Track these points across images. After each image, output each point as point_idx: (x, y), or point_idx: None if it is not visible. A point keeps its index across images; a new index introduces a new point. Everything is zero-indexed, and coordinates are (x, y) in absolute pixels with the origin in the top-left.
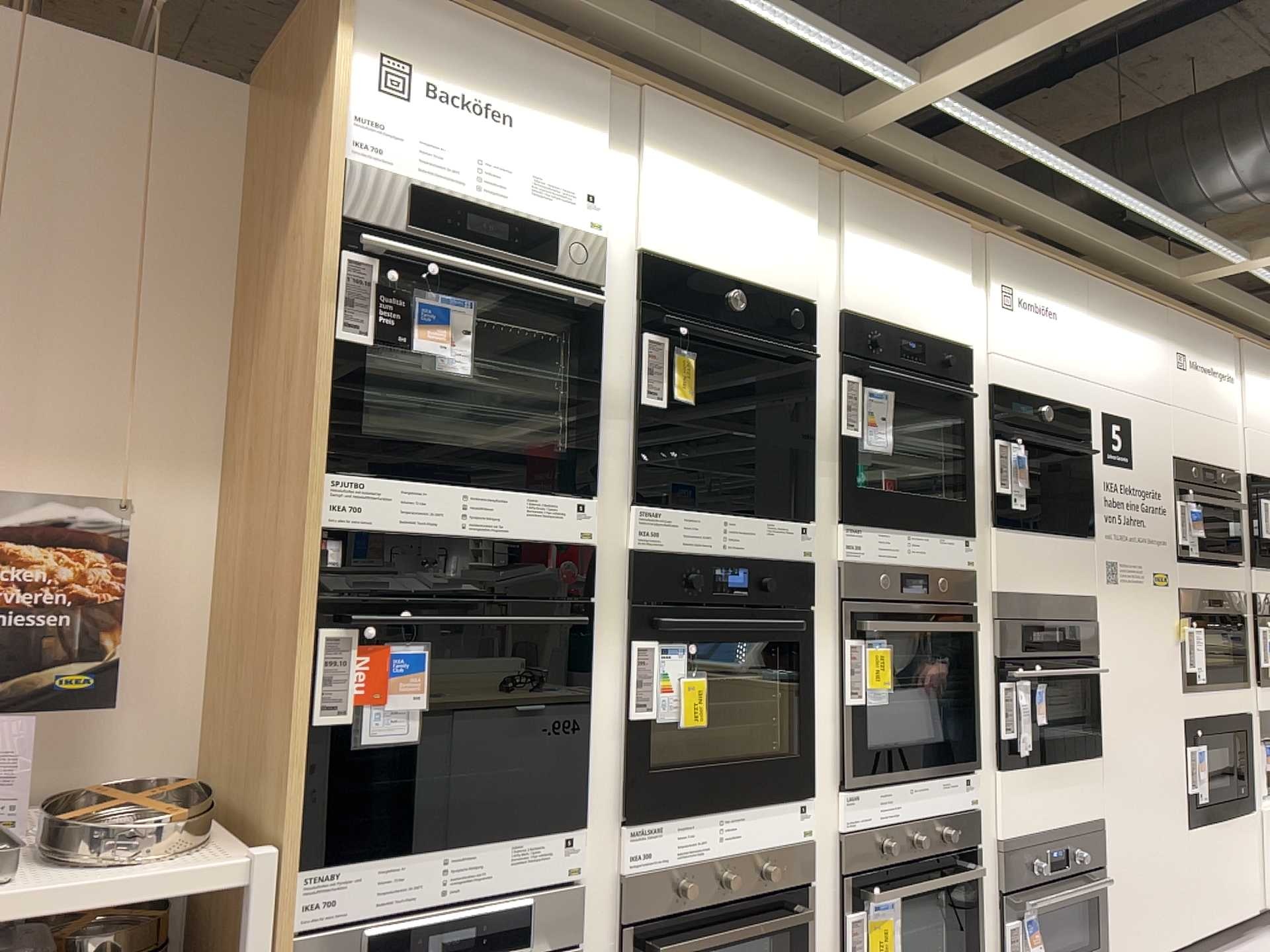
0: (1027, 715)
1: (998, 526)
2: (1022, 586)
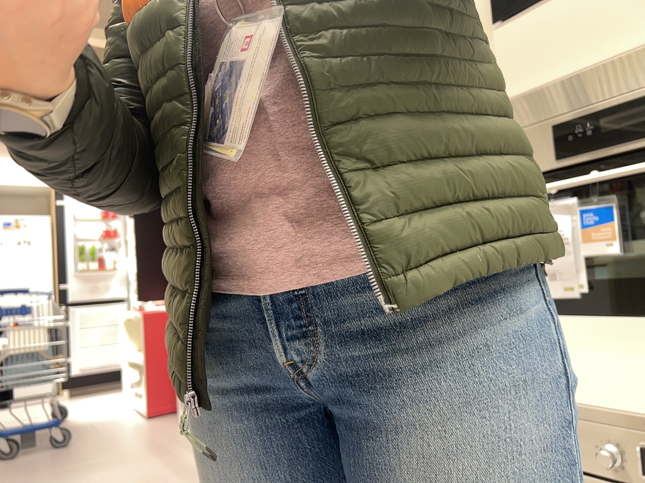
0: (571, 245)
1: (509, 18)
2: (552, 72)
